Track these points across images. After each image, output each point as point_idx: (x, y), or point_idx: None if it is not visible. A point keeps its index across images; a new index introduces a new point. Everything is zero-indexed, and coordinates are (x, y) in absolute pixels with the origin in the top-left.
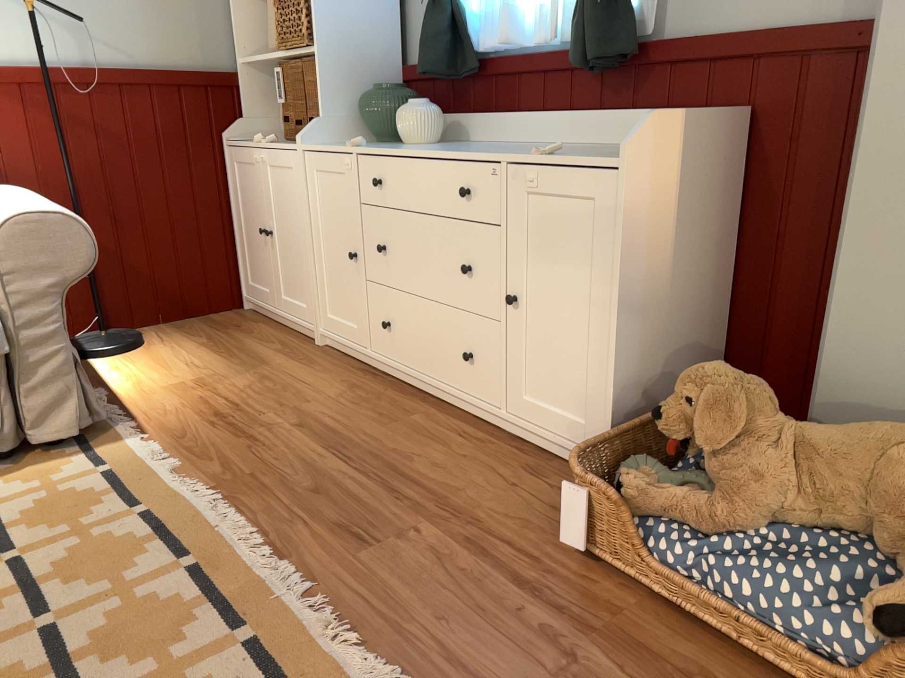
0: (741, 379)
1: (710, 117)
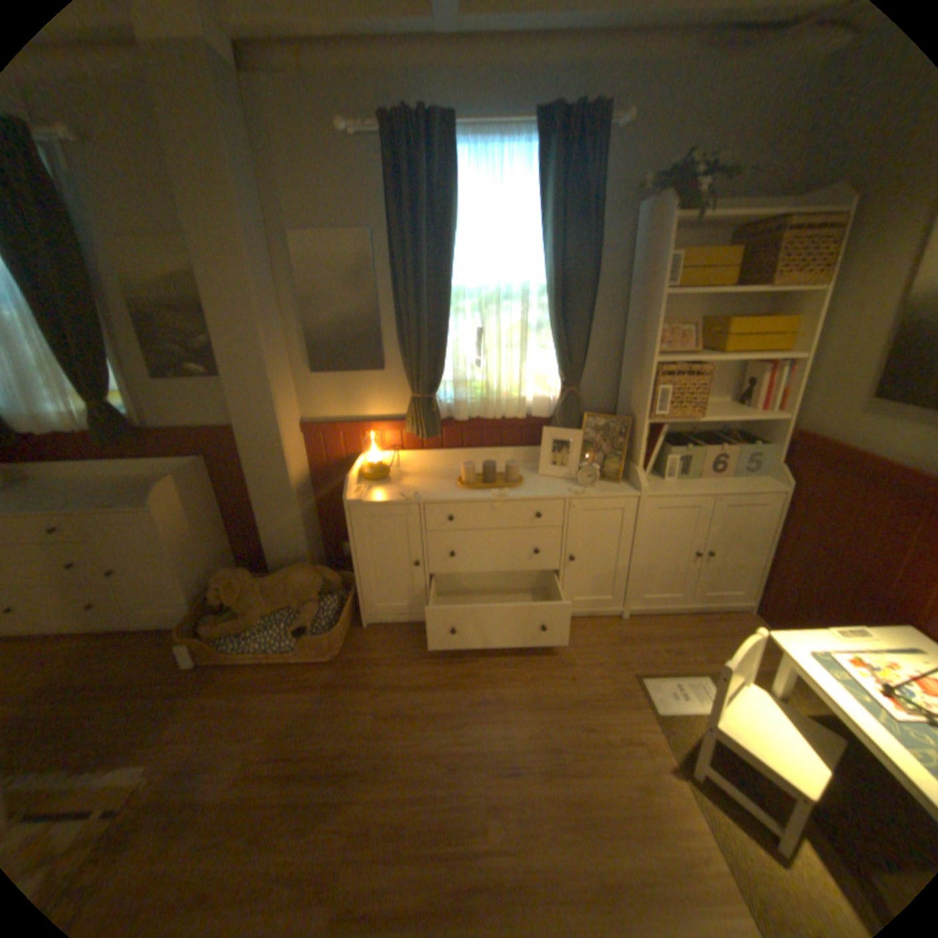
0: (234, 573)
1: (186, 468)
